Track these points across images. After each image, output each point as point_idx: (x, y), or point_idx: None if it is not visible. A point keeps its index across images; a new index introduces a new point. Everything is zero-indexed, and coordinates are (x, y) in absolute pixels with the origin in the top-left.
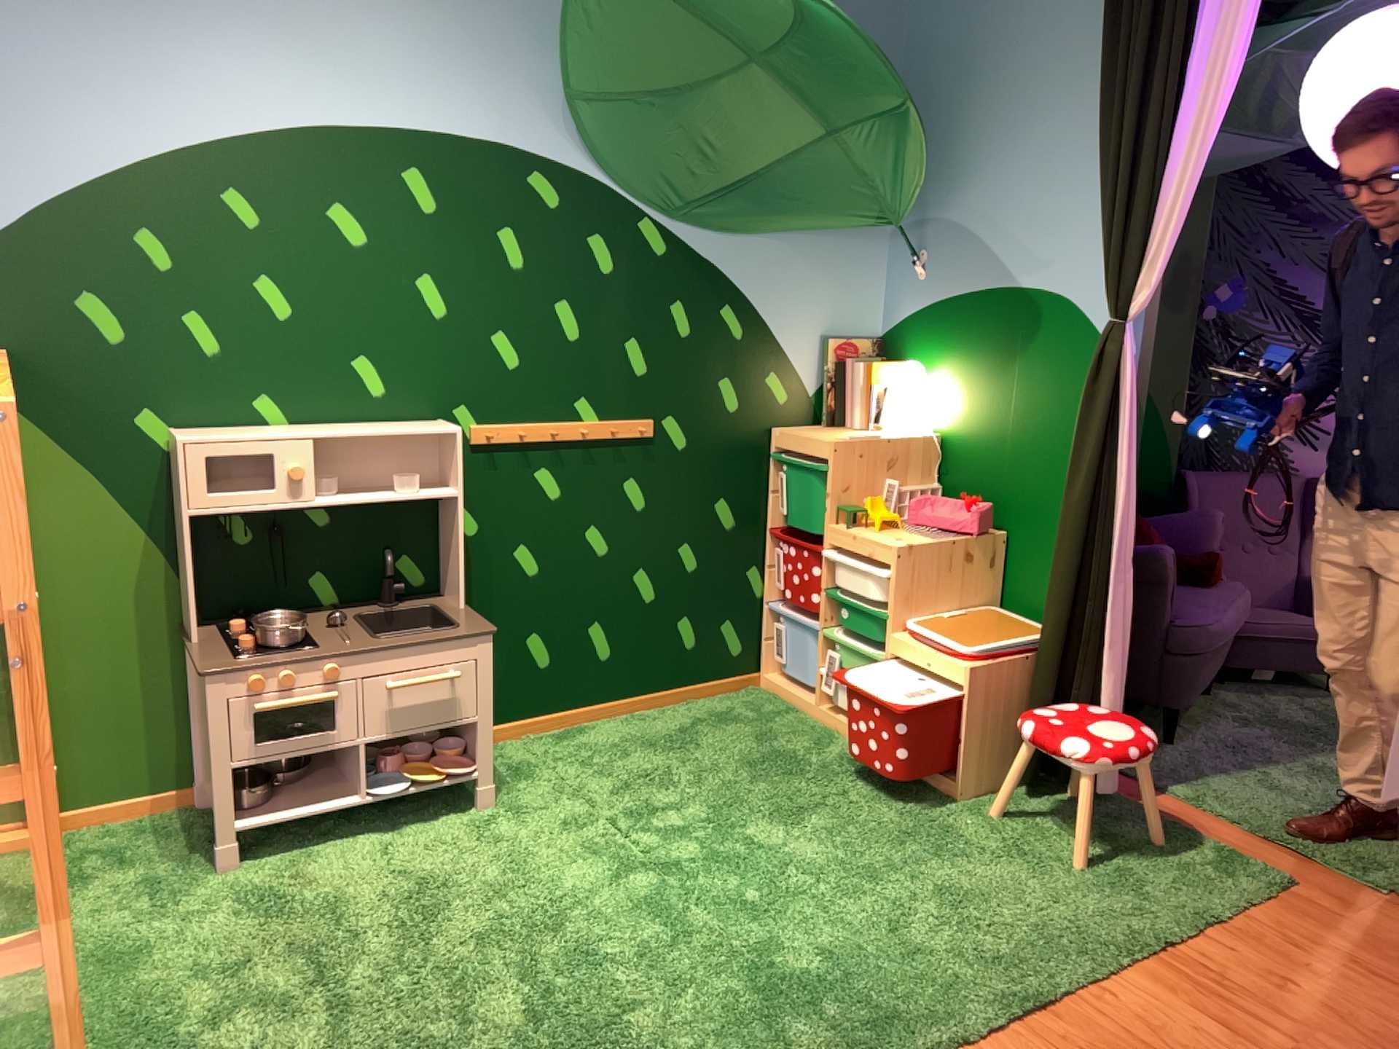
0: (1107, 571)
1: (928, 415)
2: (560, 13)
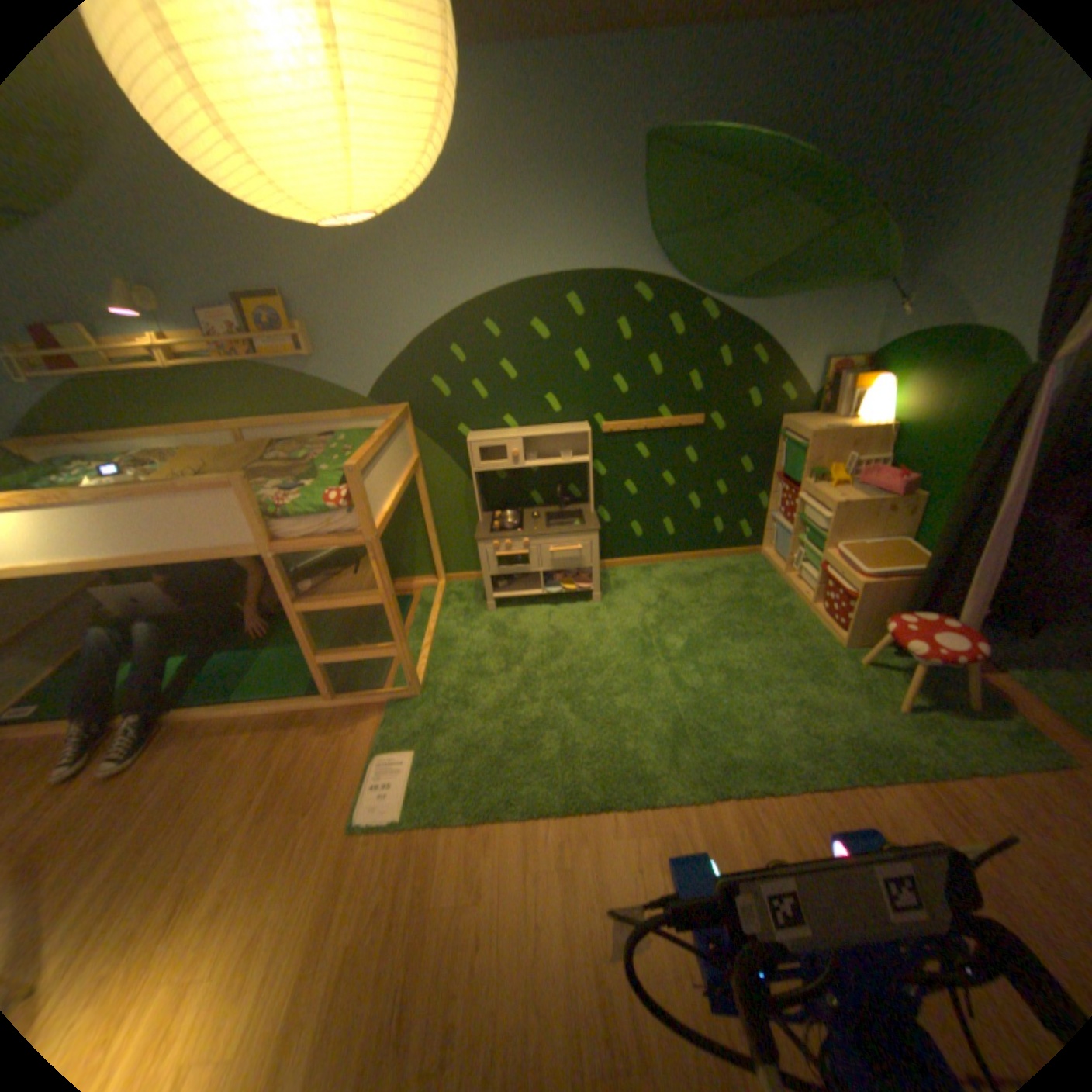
0: (994, 543)
1: (897, 410)
2: (652, 172)
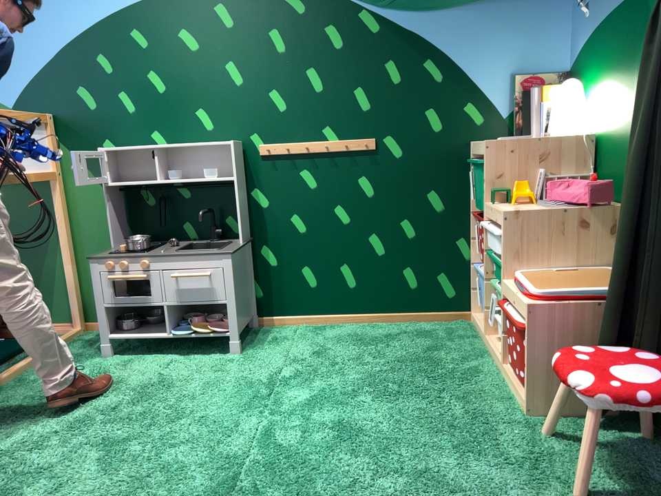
0: None
1: (592, 120)
2: None
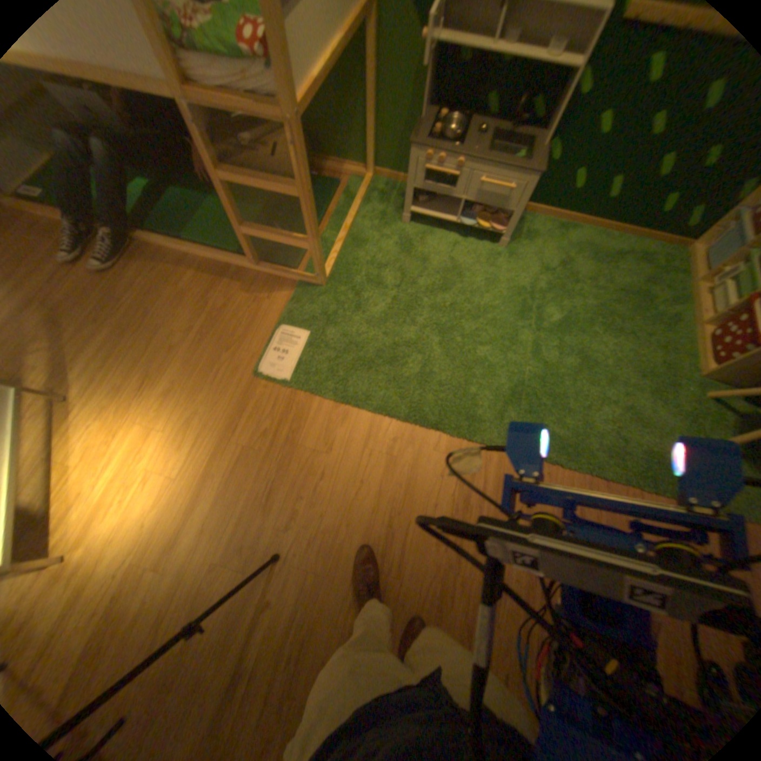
0: None
1: None
2: None
